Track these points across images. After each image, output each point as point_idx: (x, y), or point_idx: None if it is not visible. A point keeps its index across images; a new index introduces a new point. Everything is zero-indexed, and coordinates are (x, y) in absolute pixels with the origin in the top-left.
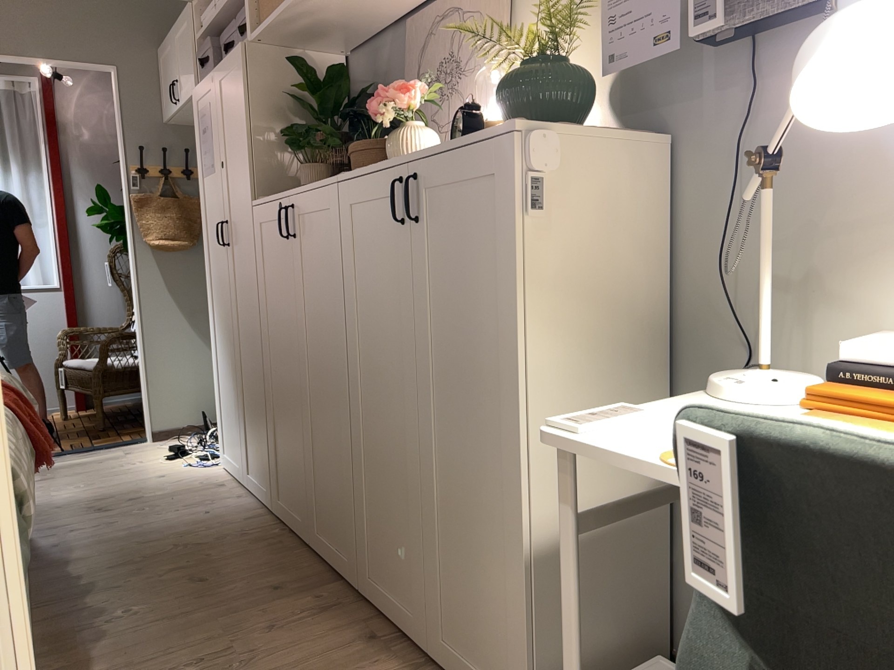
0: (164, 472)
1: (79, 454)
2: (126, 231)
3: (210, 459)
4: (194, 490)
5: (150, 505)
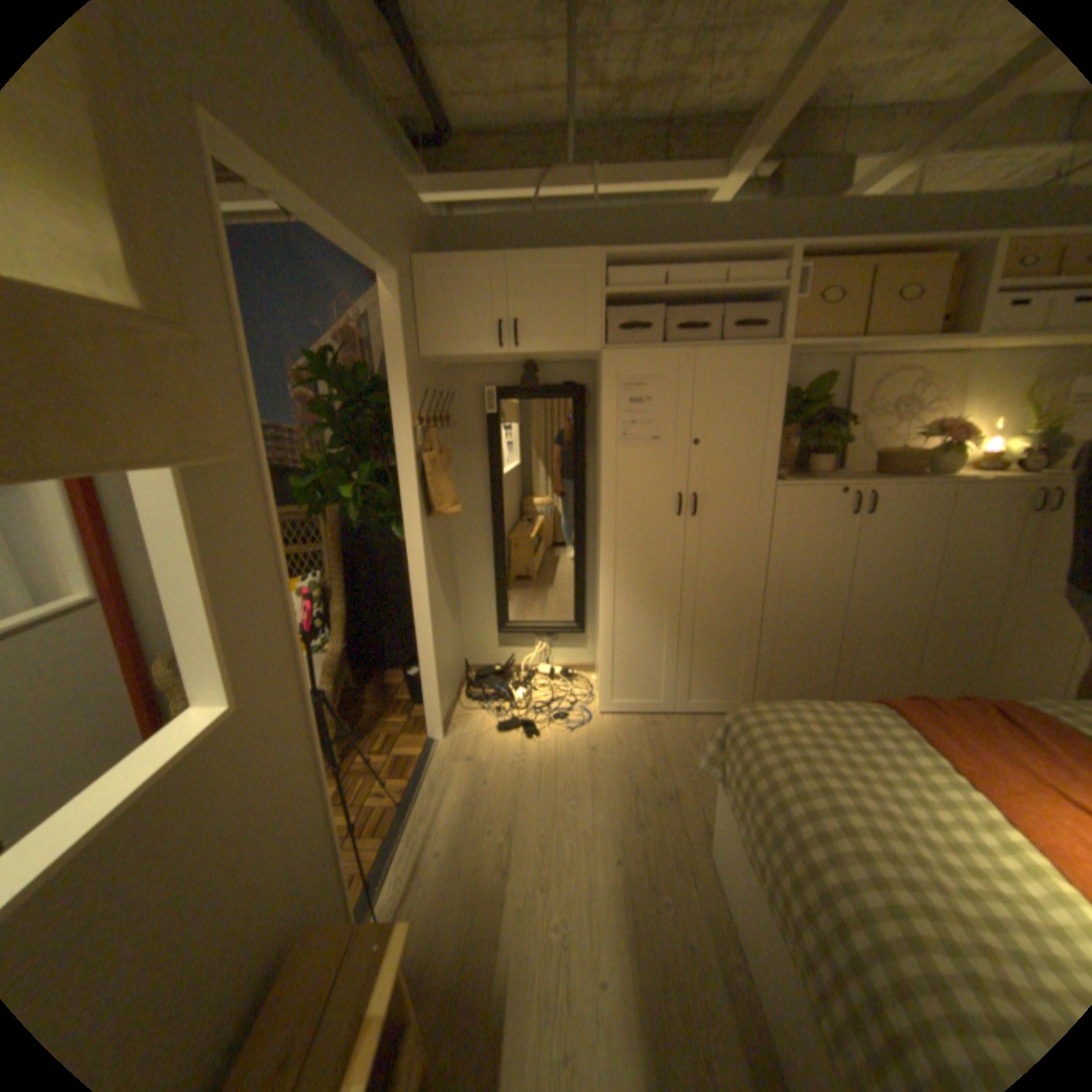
0: (581, 746)
1: (423, 797)
2: (402, 501)
3: (563, 716)
4: (657, 739)
5: (679, 768)
